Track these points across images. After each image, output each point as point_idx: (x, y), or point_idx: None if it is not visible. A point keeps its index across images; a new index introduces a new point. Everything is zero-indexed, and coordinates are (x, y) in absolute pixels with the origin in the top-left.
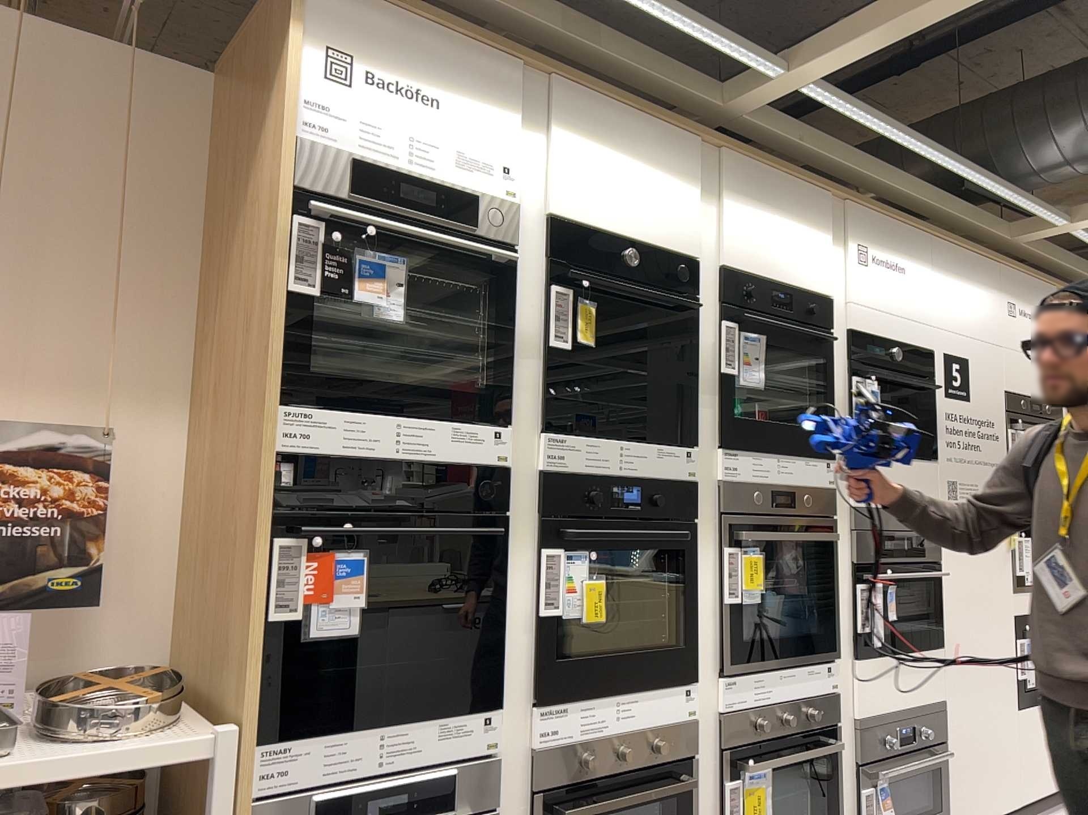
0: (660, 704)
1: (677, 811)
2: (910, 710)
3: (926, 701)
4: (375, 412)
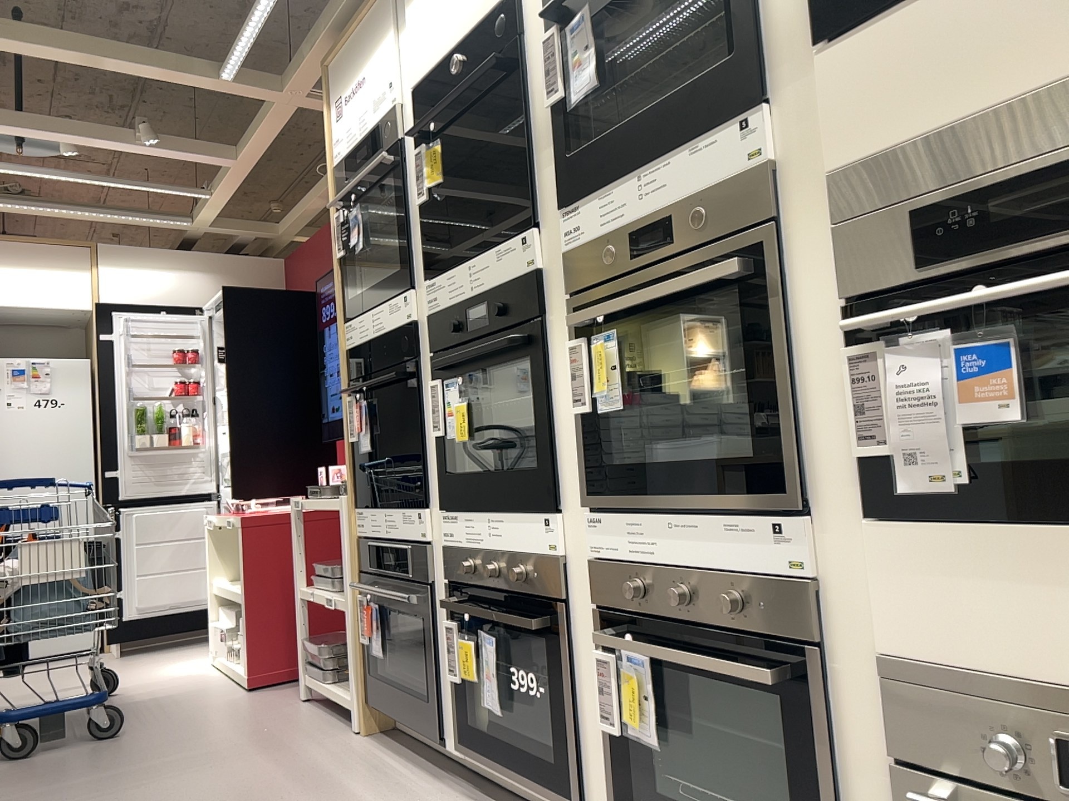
0: (521, 530)
1: (549, 657)
2: None
3: None
4: (364, 310)
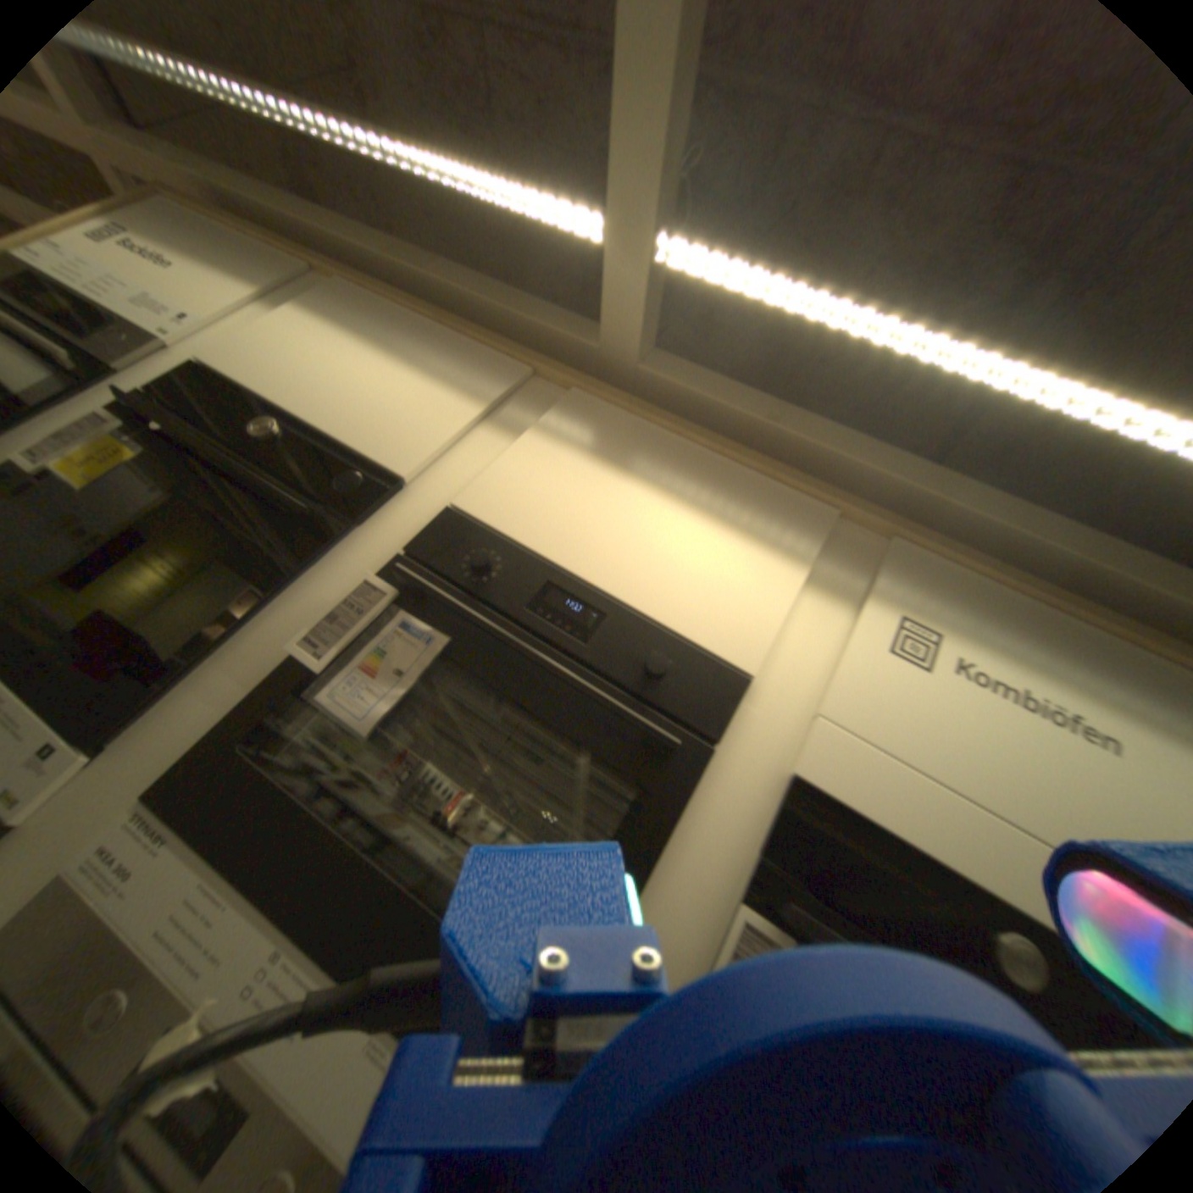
0: None
1: None
2: None
3: None
4: None
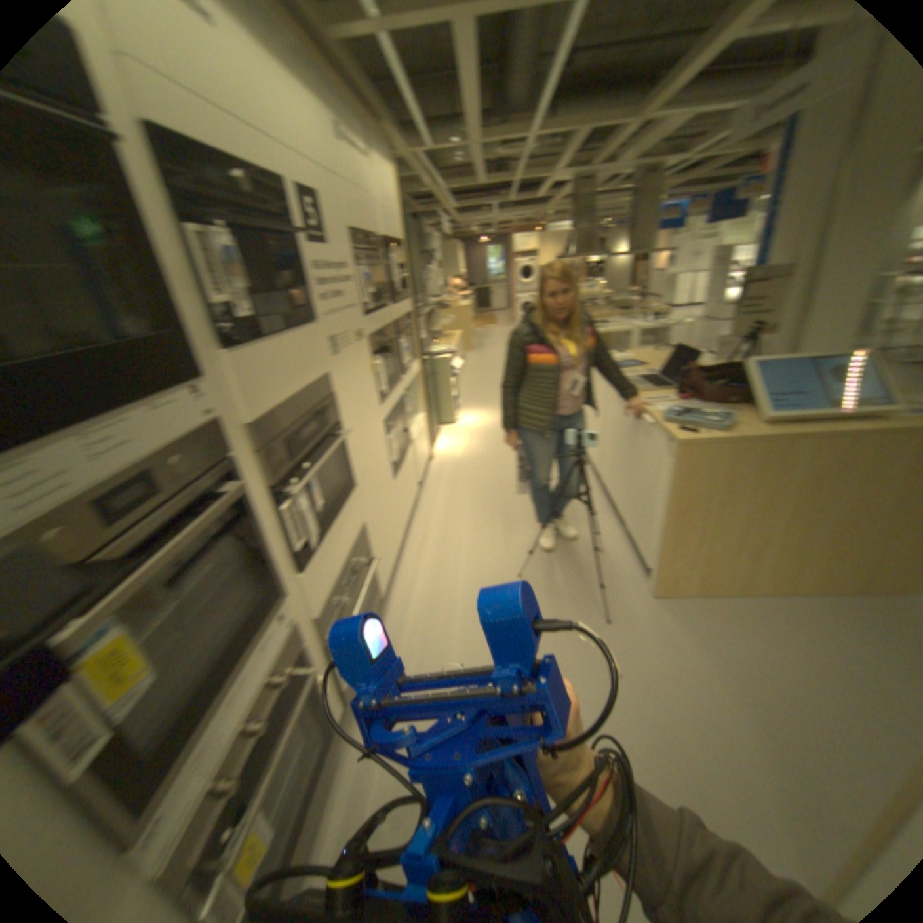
0: None
1: None
2: (350, 559)
3: (357, 538)
4: None
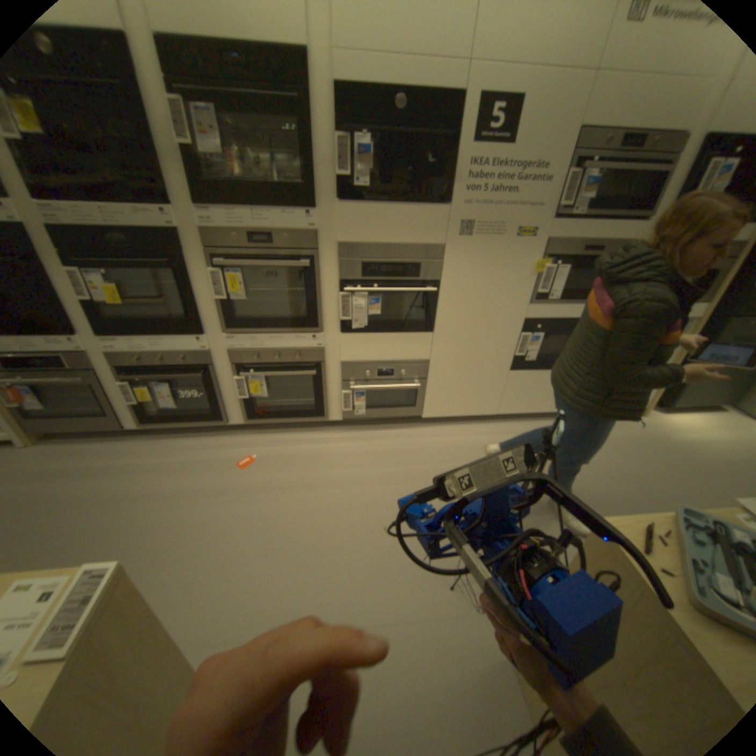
0: (179, 343)
1: (204, 384)
2: (391, 363)
3: (409, 360)
4: None
